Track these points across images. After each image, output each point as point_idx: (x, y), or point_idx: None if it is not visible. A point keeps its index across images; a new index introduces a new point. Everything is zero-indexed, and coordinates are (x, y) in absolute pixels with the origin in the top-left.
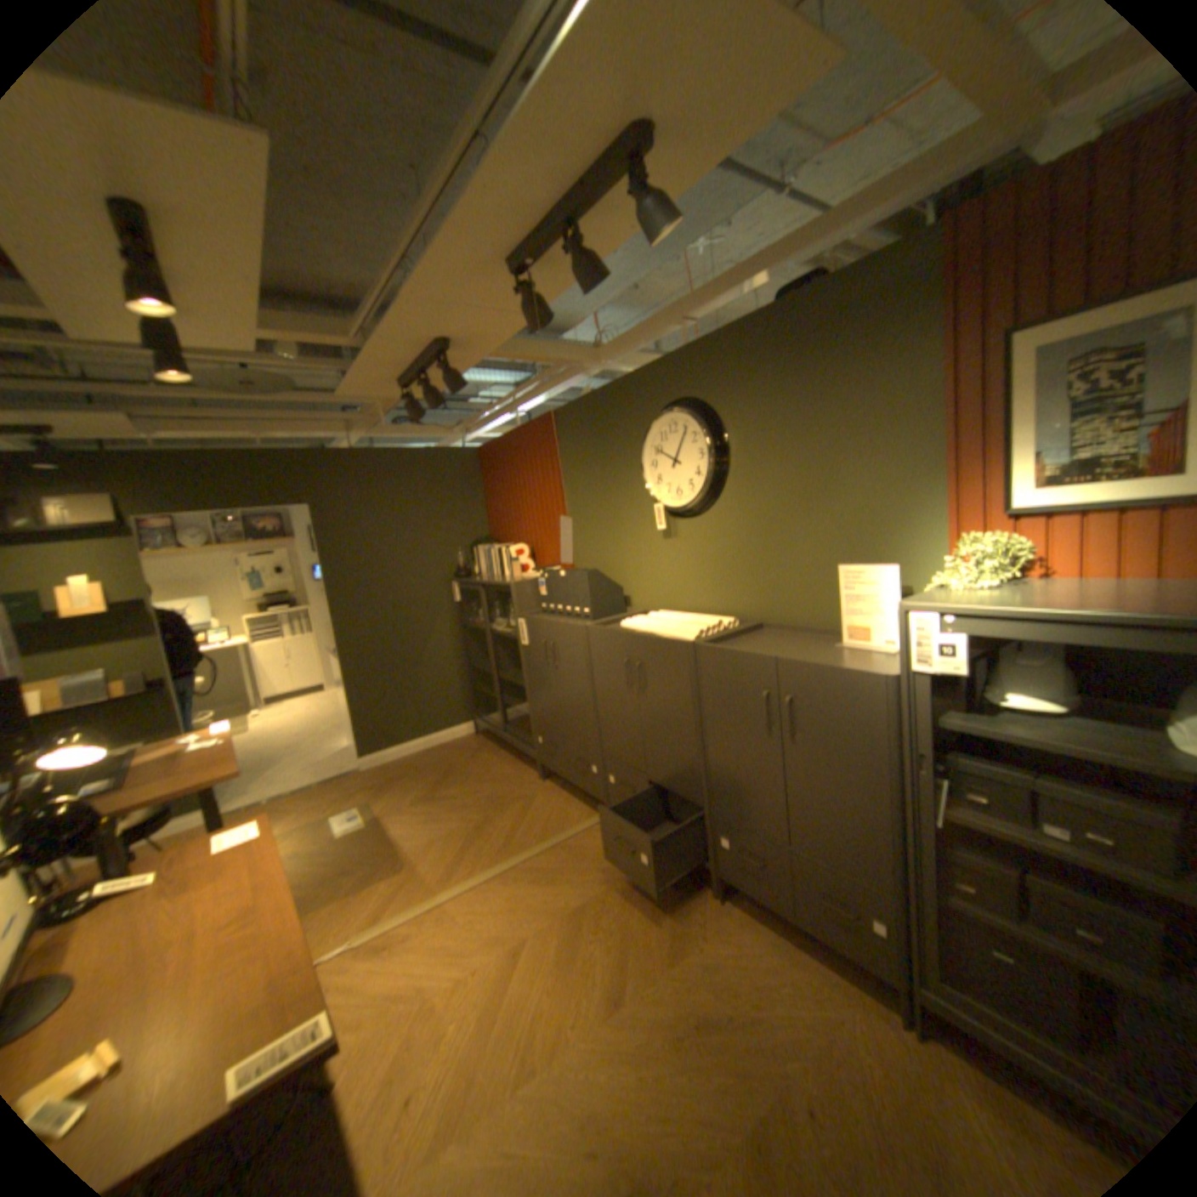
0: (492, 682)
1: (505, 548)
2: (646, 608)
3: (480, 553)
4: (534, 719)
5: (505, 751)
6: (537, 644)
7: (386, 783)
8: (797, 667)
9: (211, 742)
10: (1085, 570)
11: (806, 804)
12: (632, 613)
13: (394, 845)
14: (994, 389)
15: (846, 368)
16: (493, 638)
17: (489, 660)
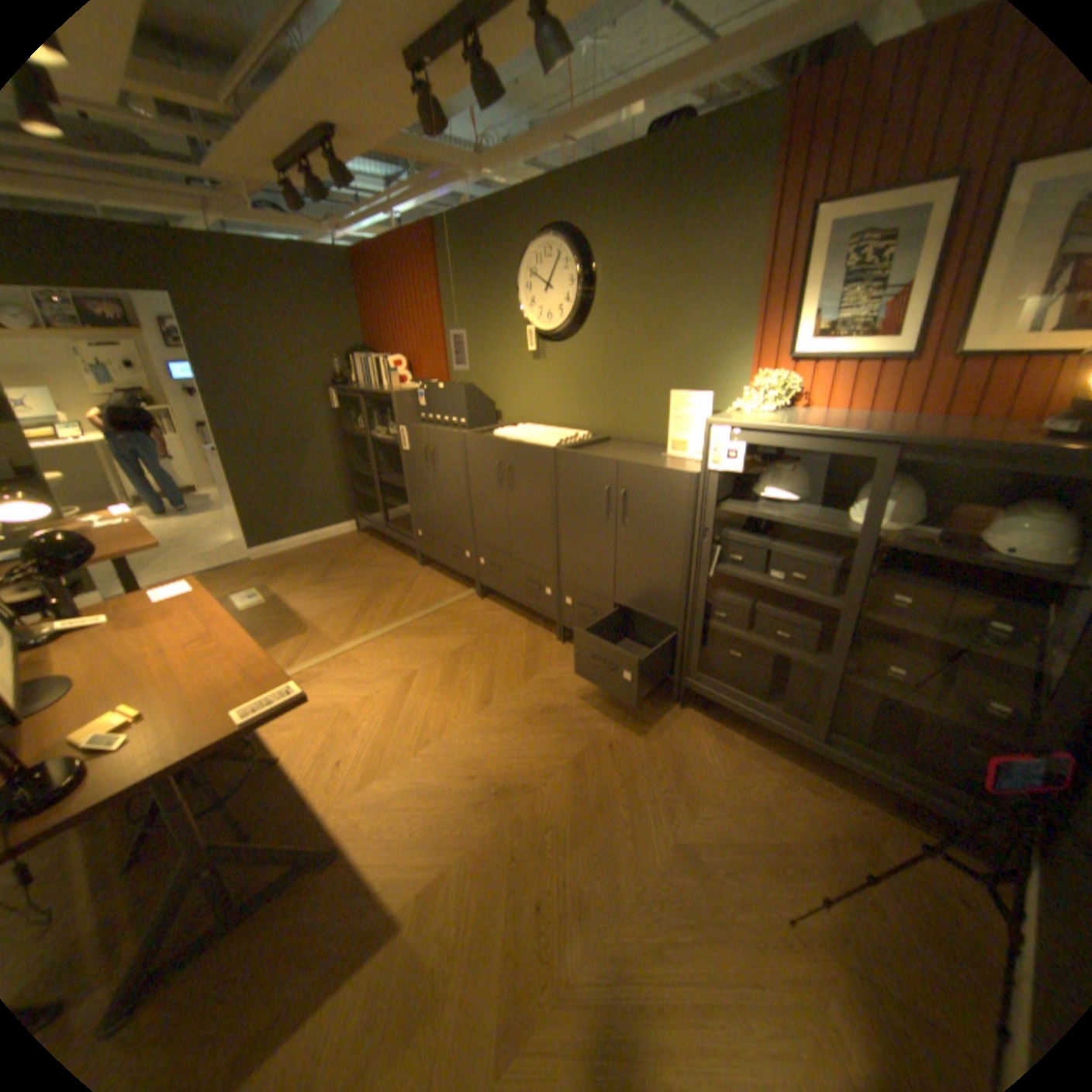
0: (372, 486)
1: (383, 358)
2: (515, 422)
3: (356, 361)
4: (415, 515)
5: (387, 545)
6: (418, 449)
7: (279, 569)
8: (632, 467)
9: (118, 520)
10: (831, 402)
11: (628, 567)
12: (503, 425)
13: (297, 614)
14: (800, 252)
15: (698, 214)
16: (373, 444)
17: (369, 466)
